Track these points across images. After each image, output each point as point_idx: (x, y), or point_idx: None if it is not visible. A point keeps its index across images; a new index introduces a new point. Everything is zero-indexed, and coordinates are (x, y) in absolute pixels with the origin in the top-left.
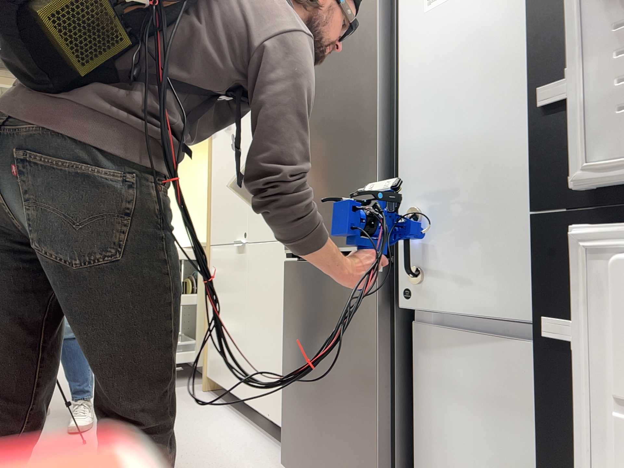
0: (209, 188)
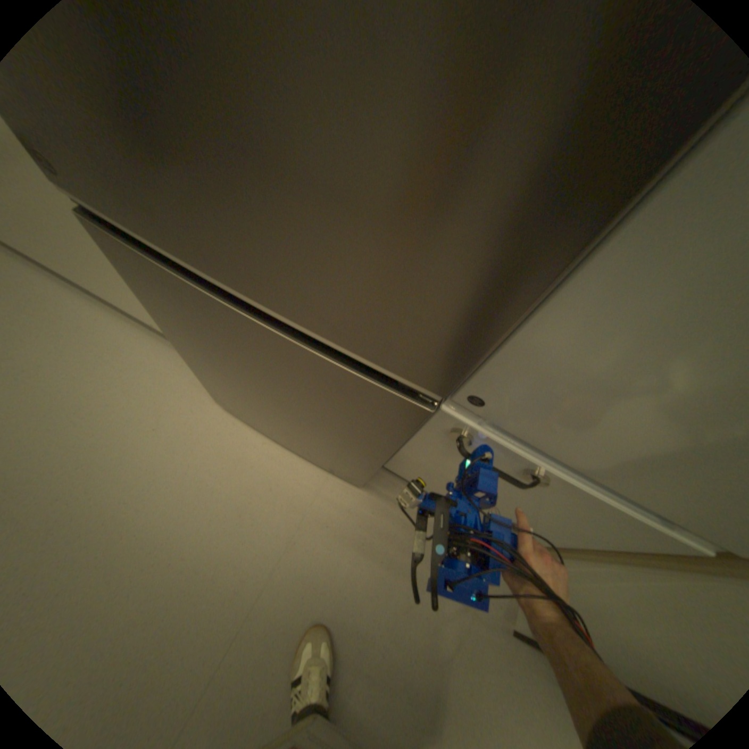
0: None
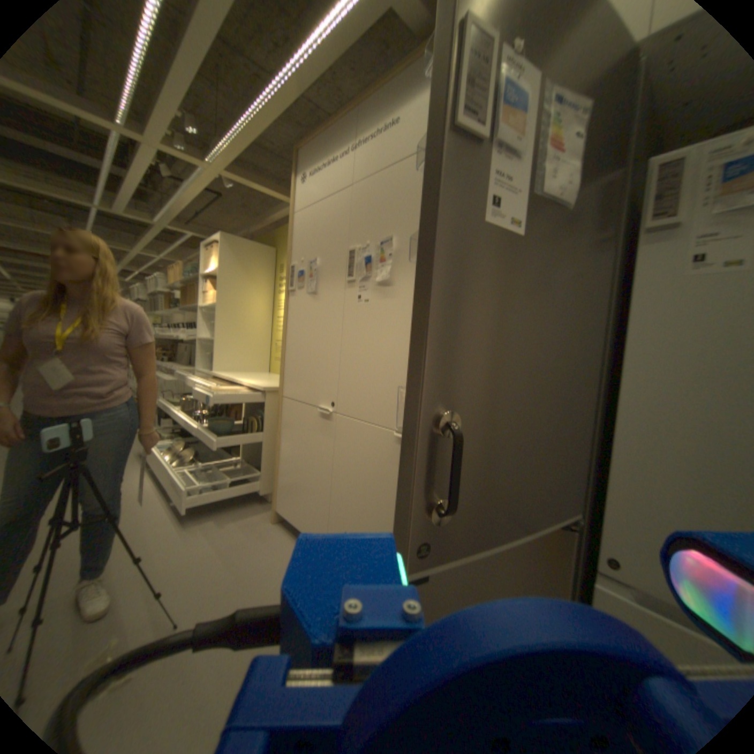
0: (284, 343)
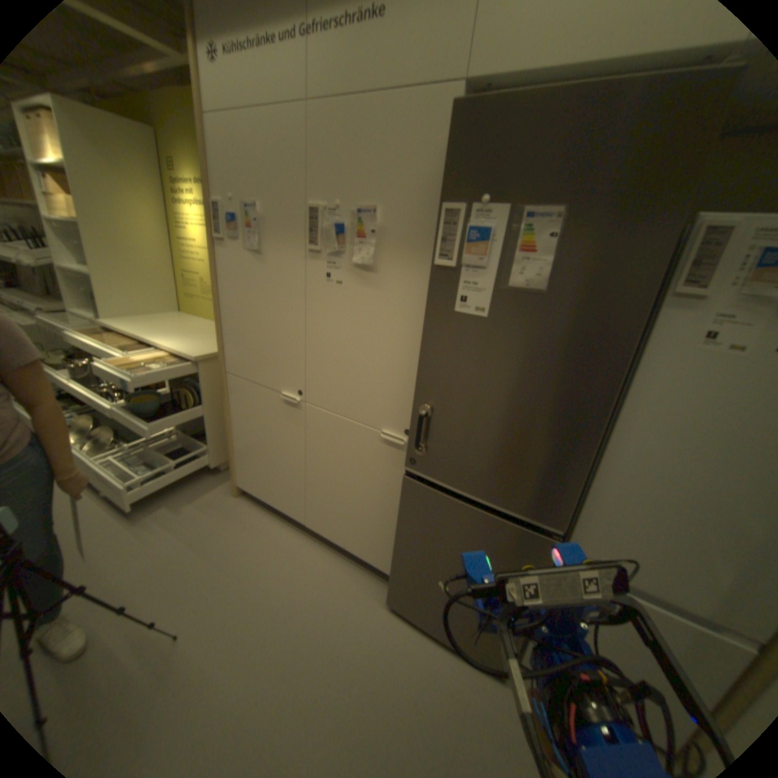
0: (218, 308)
